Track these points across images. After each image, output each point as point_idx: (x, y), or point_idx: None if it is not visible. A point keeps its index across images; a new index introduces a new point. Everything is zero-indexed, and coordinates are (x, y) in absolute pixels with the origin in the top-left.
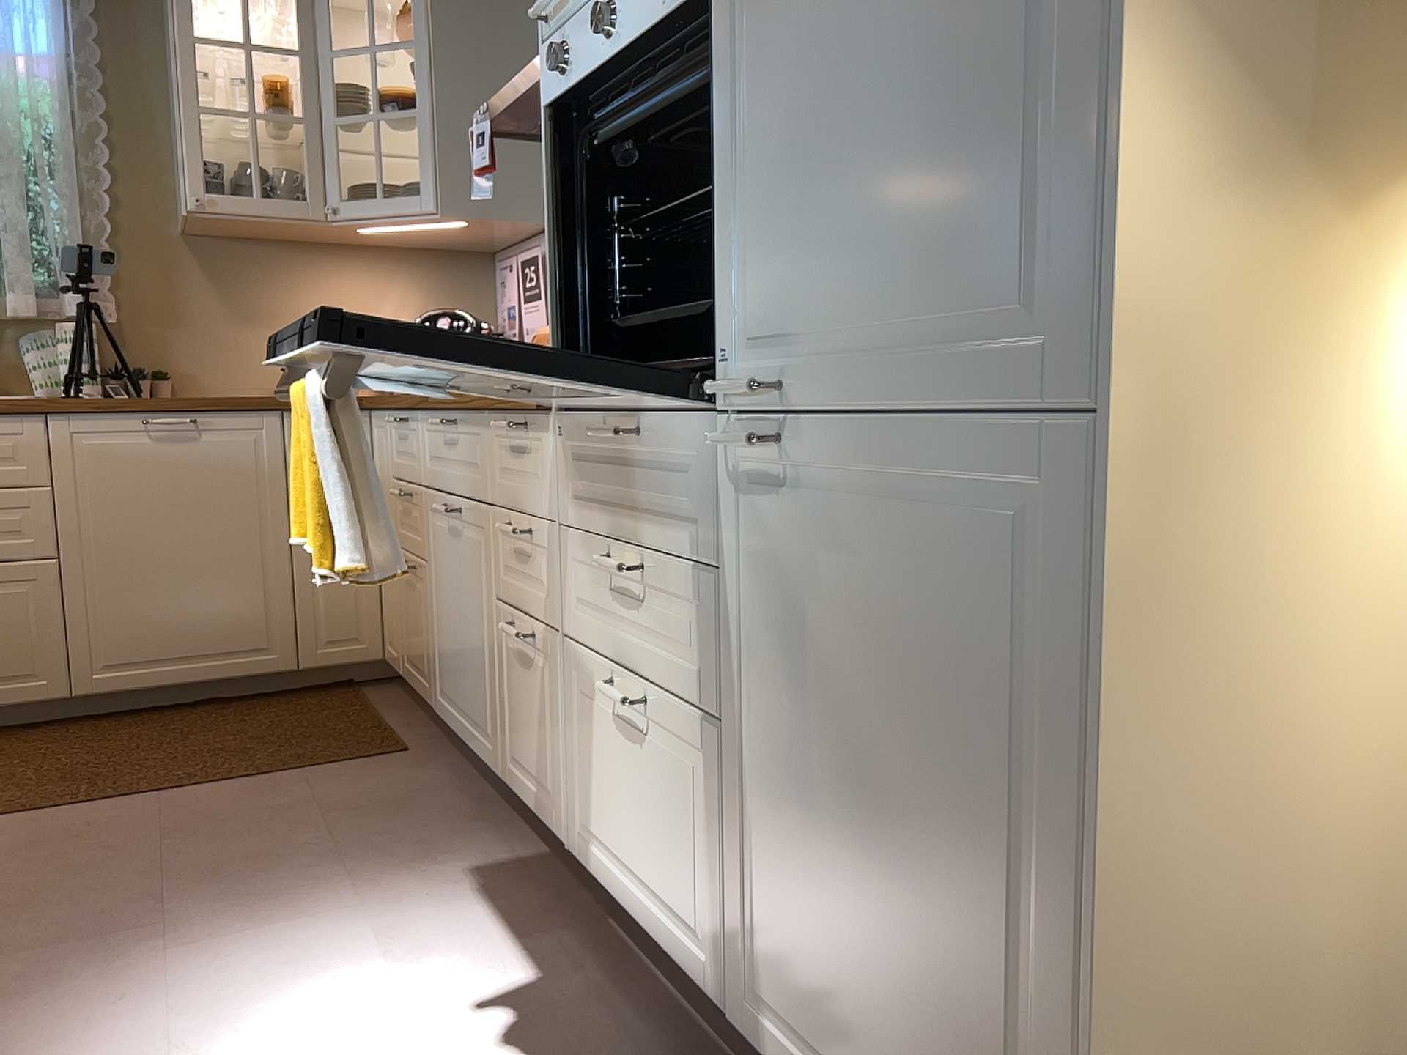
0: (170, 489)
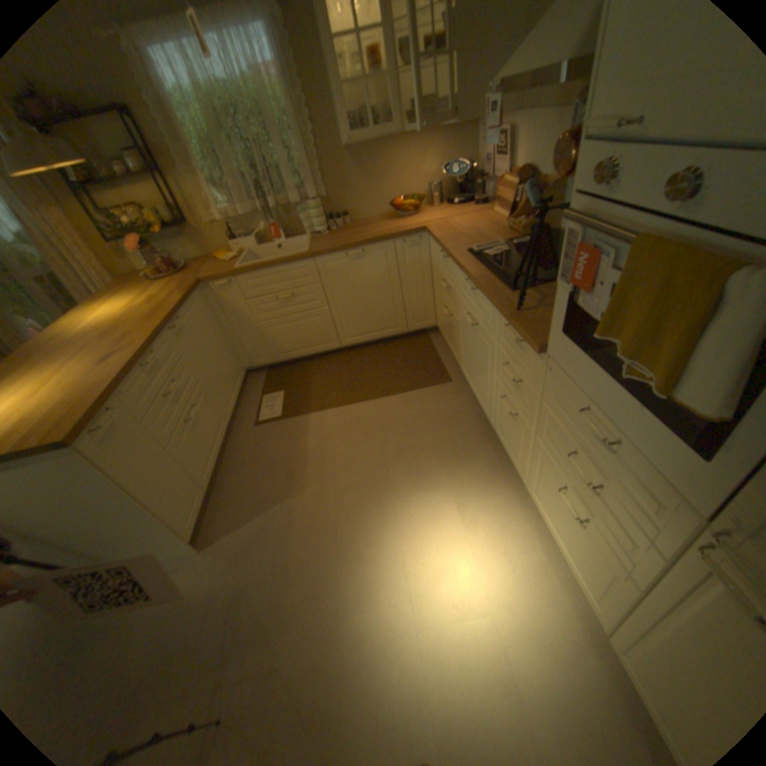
0: (358, 277)
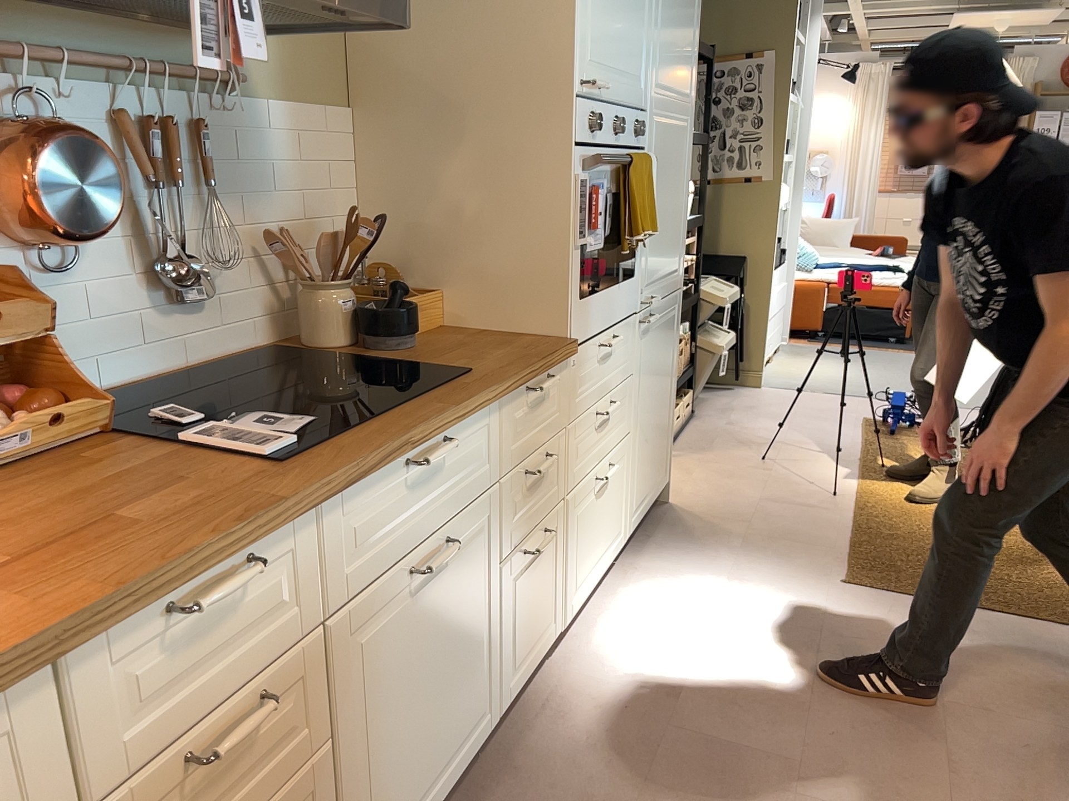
0: None
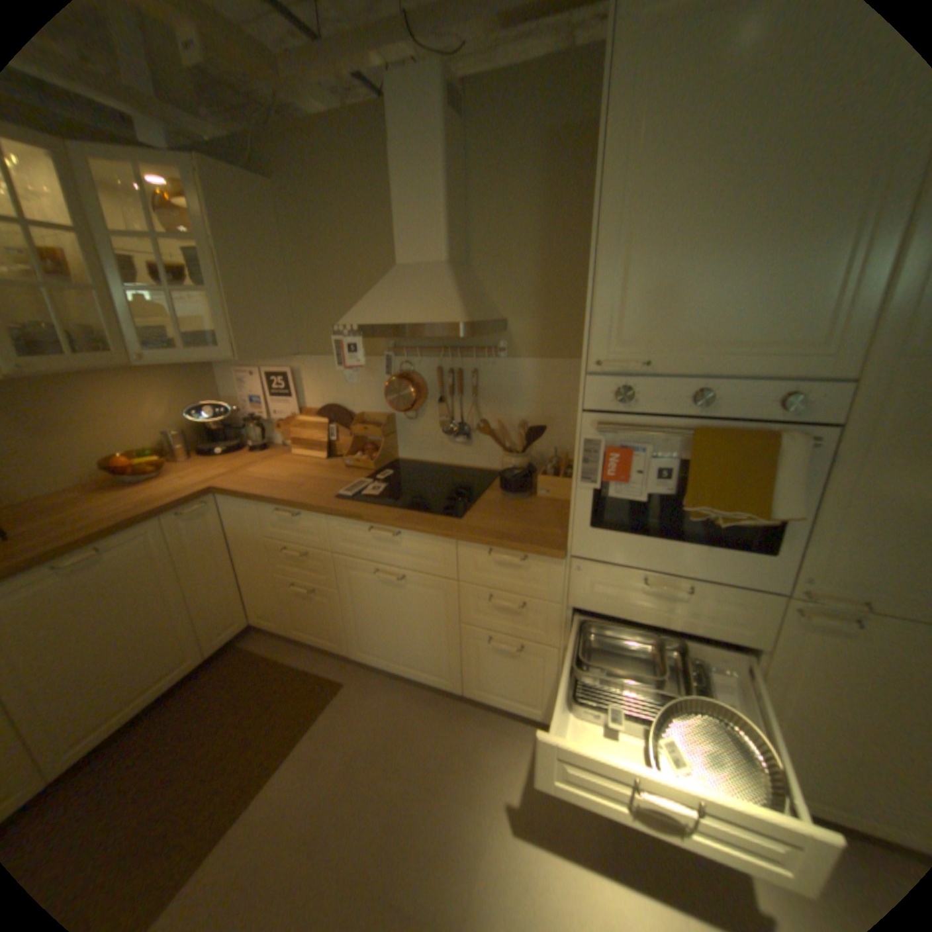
0: (90, 605)
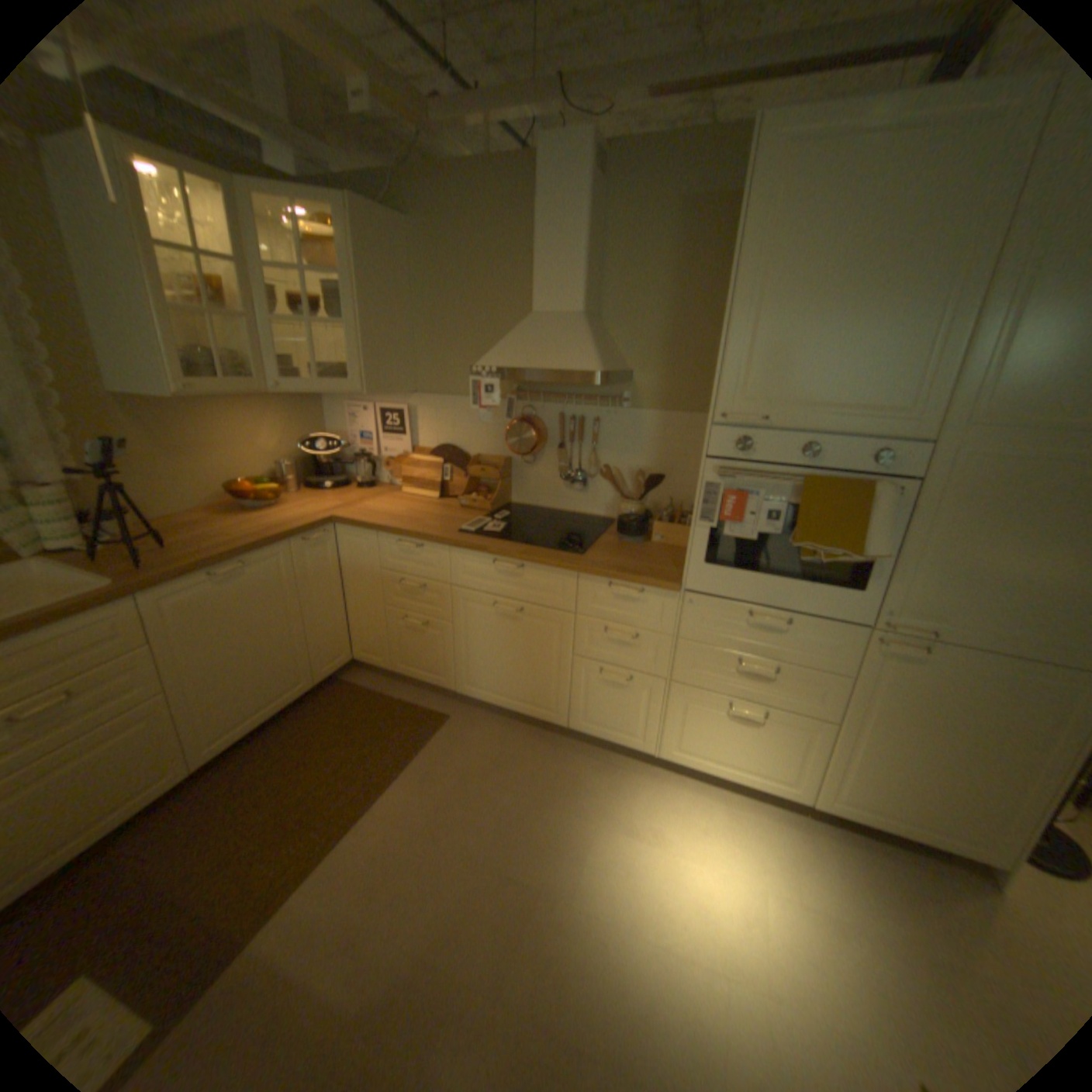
0: (231, 615)
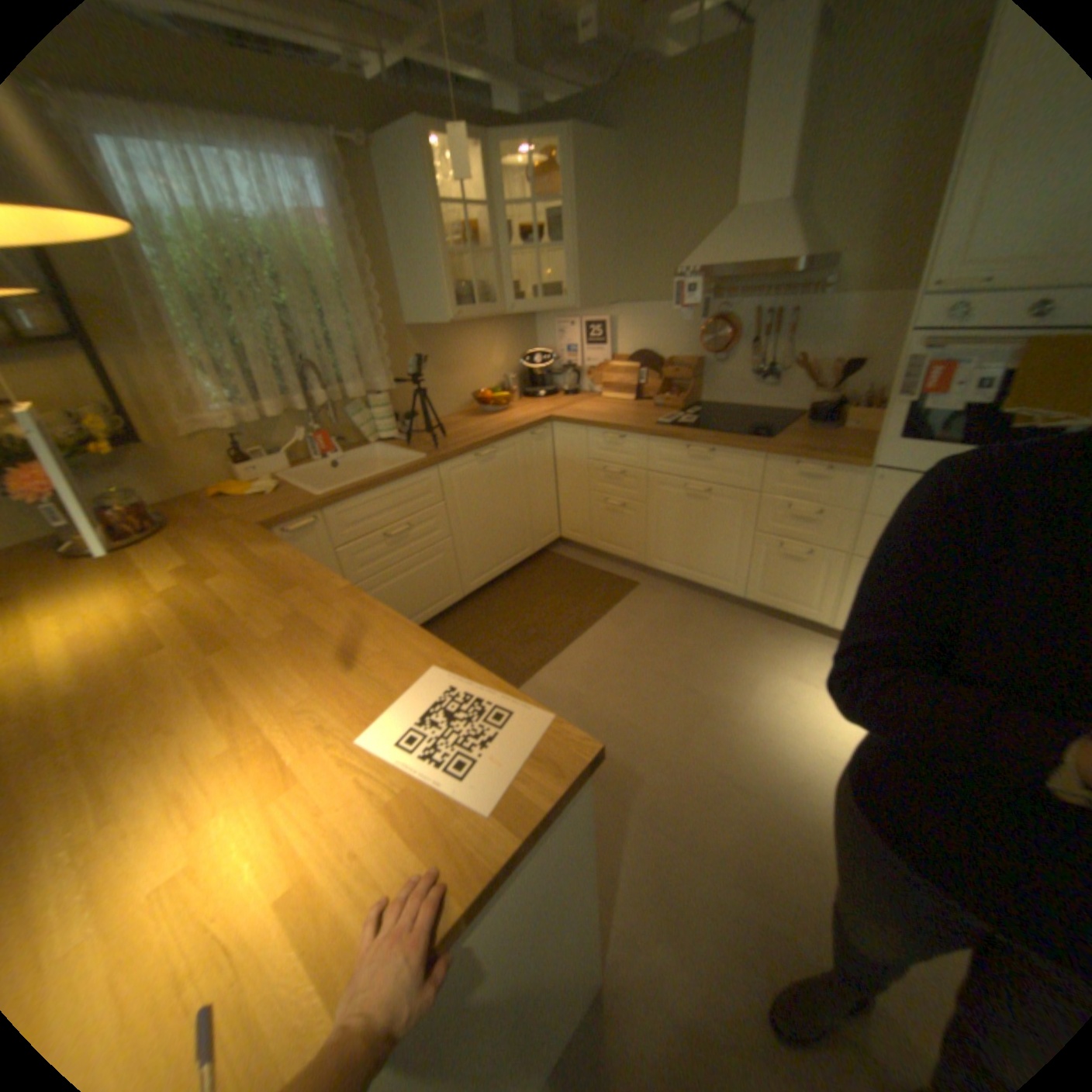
0: (485, 487)
